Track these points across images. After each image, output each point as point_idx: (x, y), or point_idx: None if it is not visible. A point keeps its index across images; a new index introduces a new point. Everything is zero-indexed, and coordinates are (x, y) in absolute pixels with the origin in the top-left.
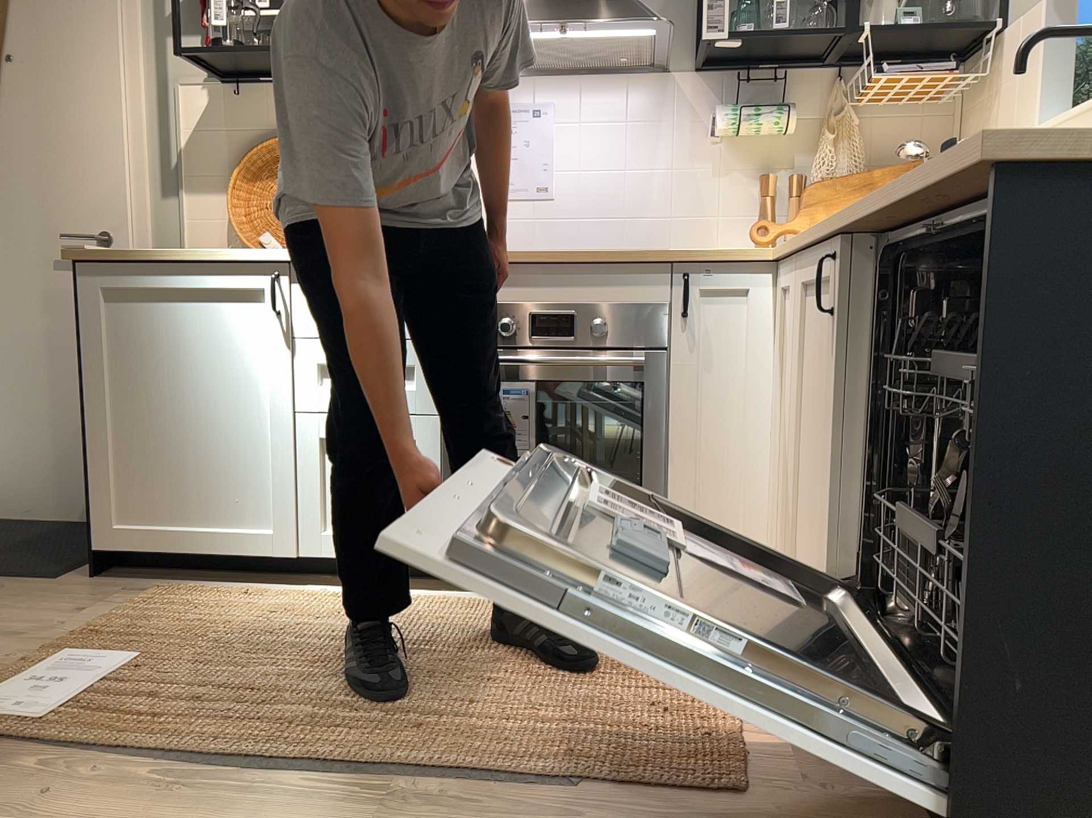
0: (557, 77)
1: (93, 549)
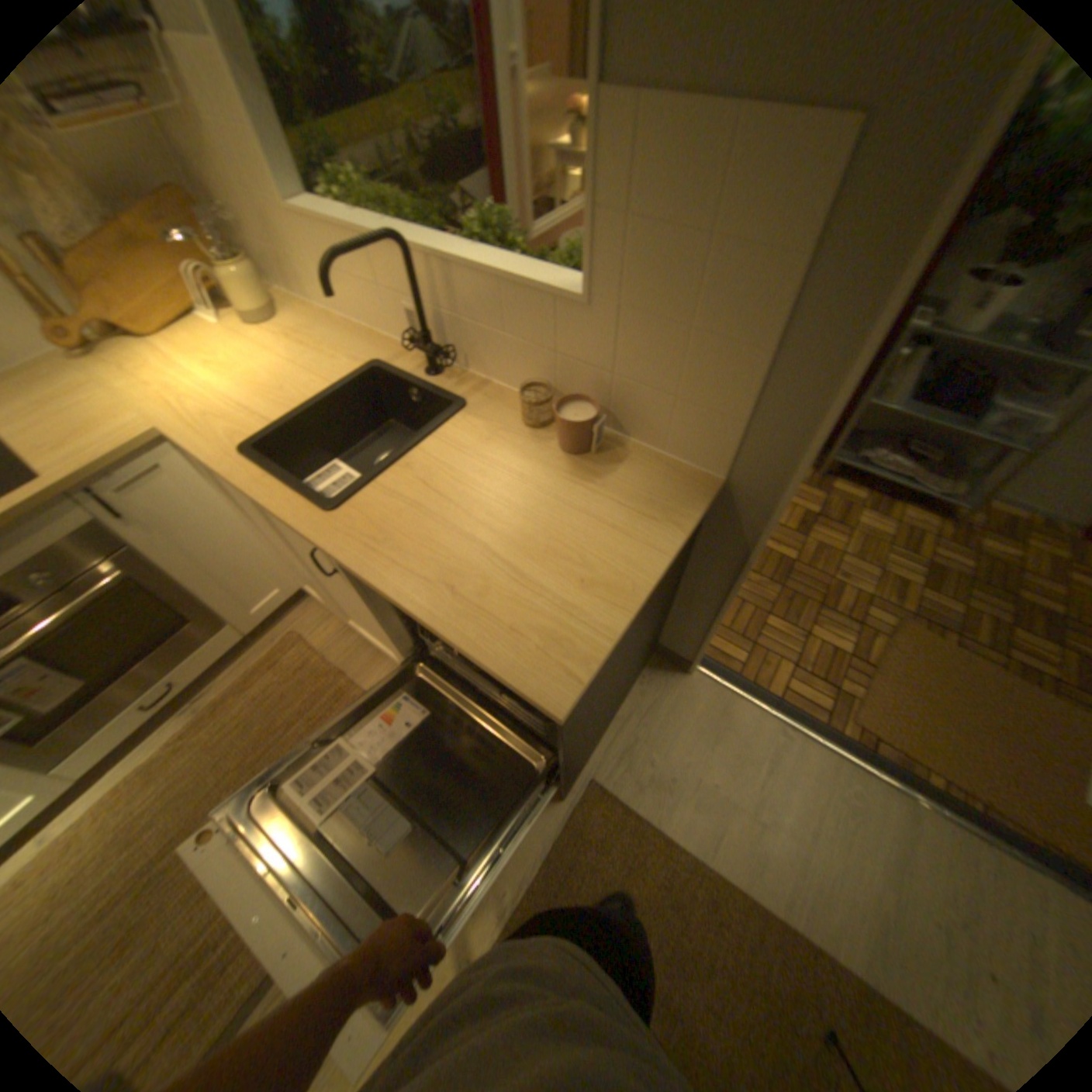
0: None
1: None
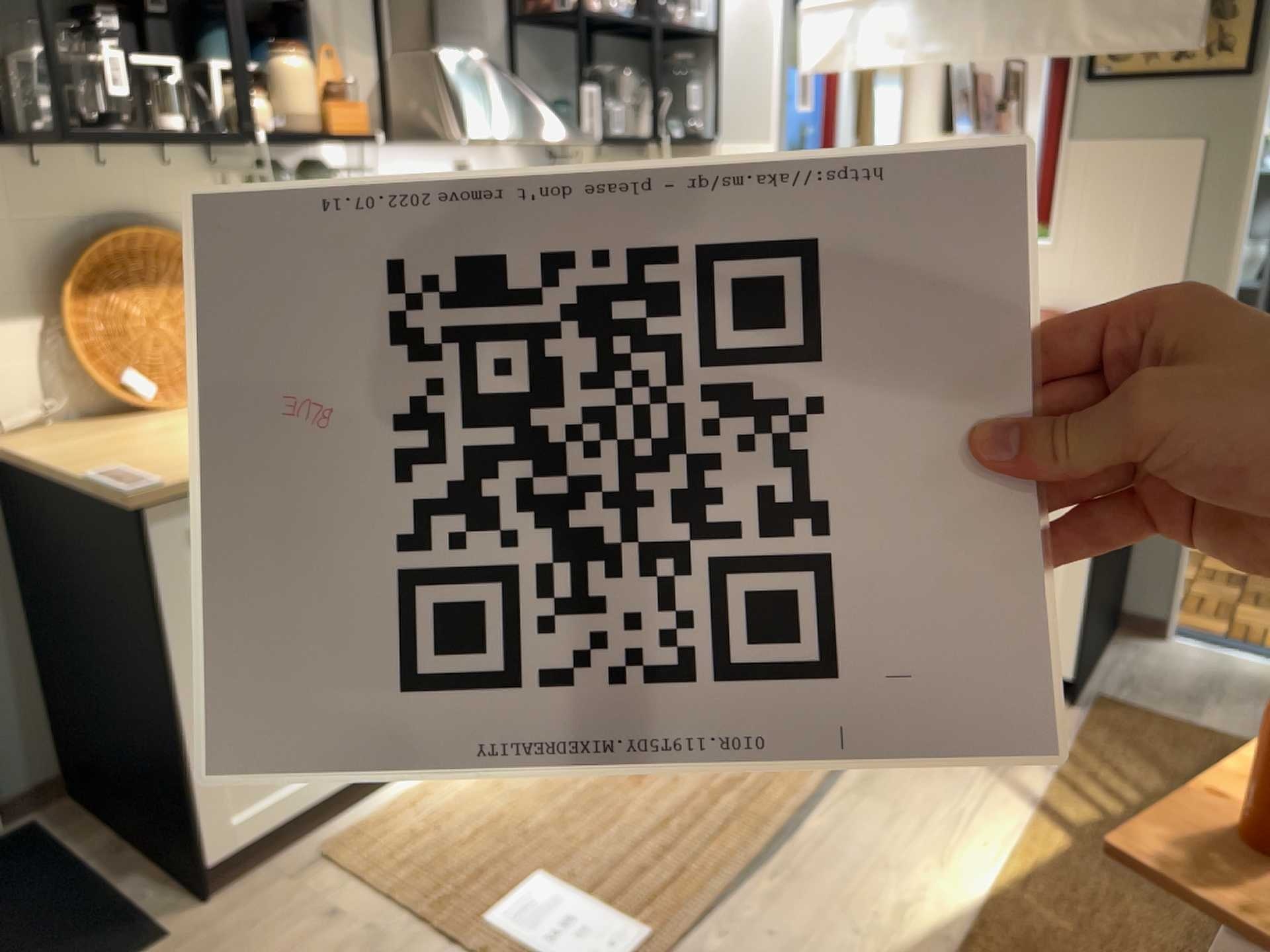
0: (398, 140)
1: (202, 868)
